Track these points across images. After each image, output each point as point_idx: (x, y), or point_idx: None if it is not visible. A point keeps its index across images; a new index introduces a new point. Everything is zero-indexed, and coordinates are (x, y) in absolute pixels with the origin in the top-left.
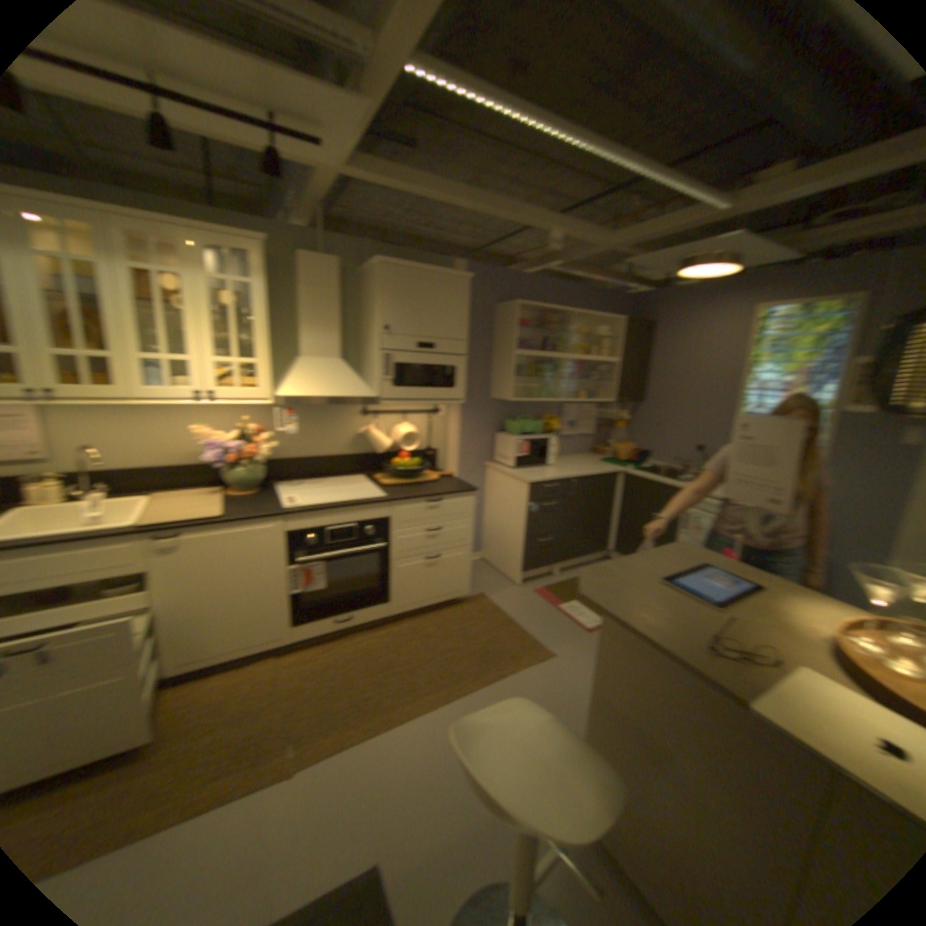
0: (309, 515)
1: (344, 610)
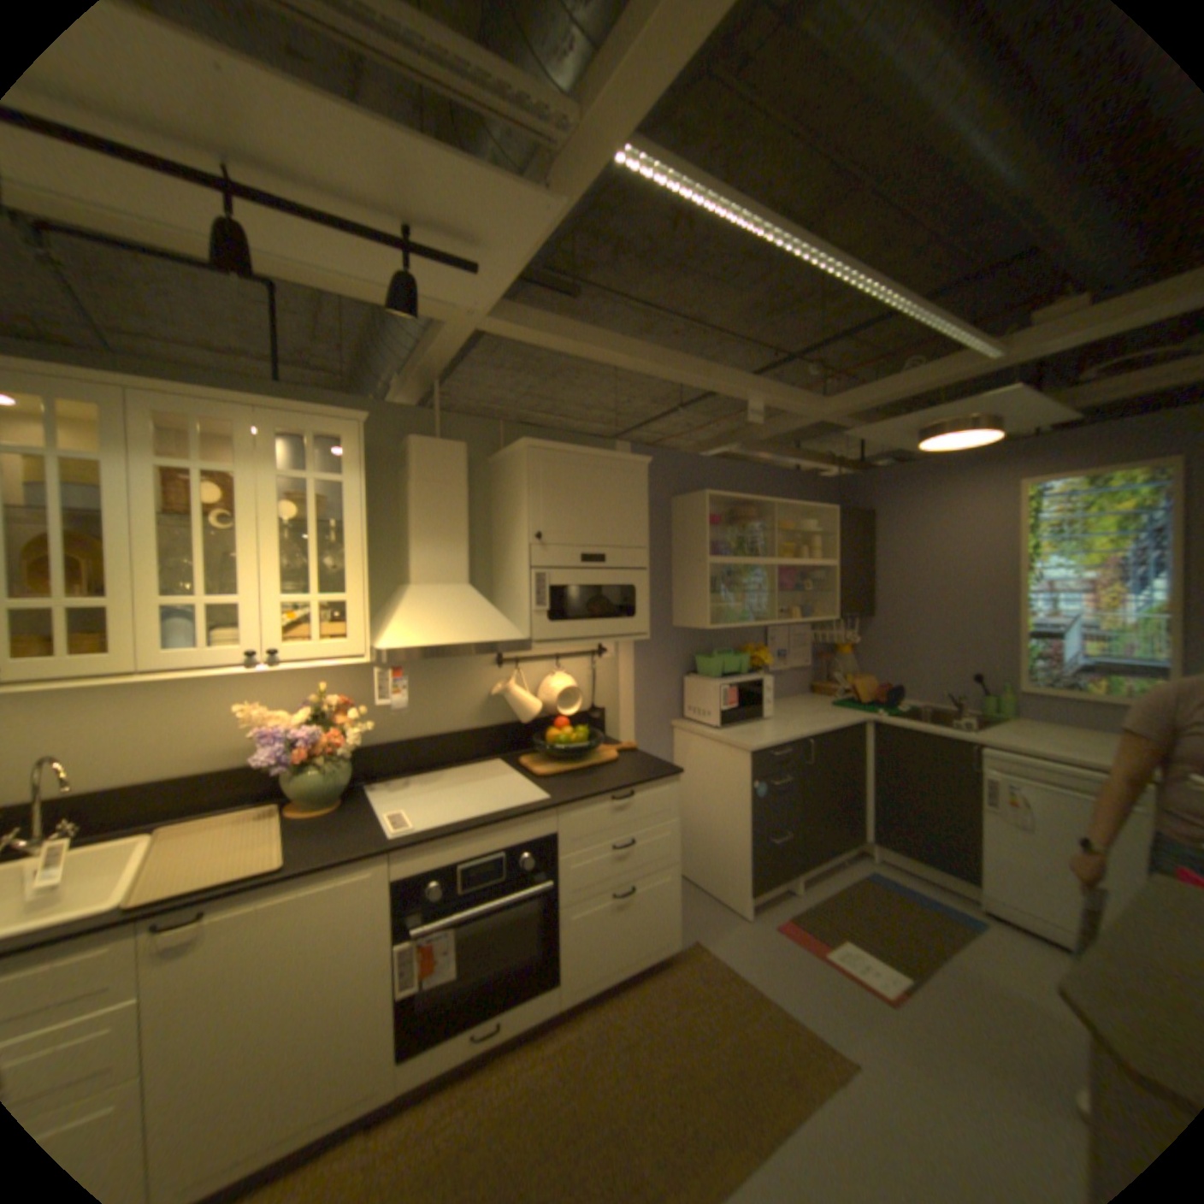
0: (425, 850)
1: (481, 1018)
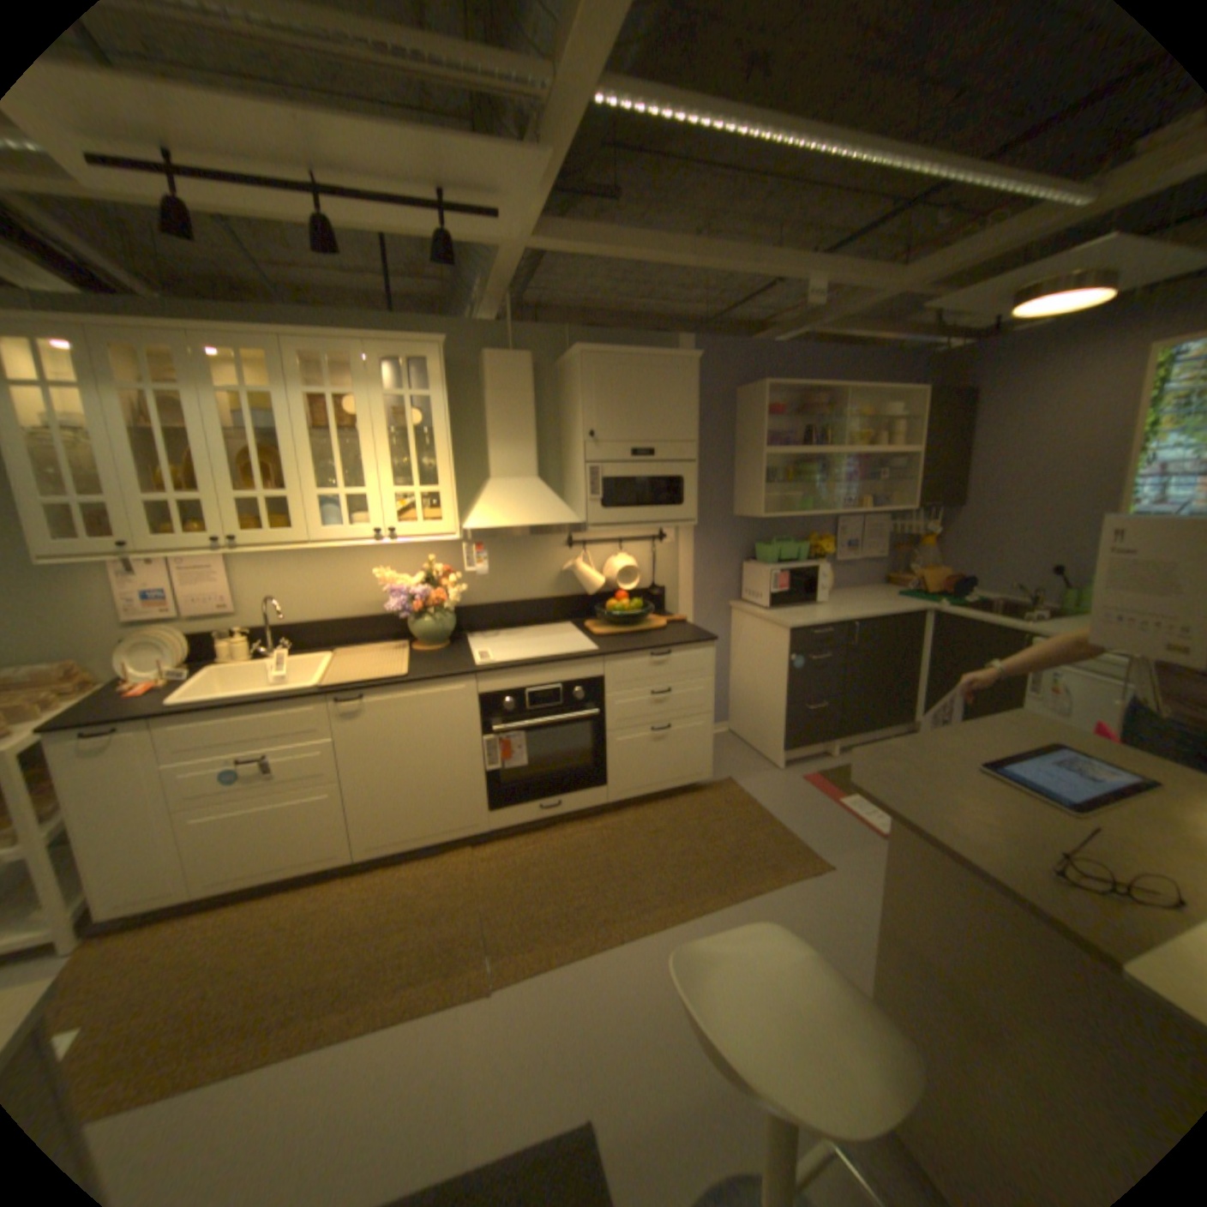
0: (500, 675)
1: (546, 794)
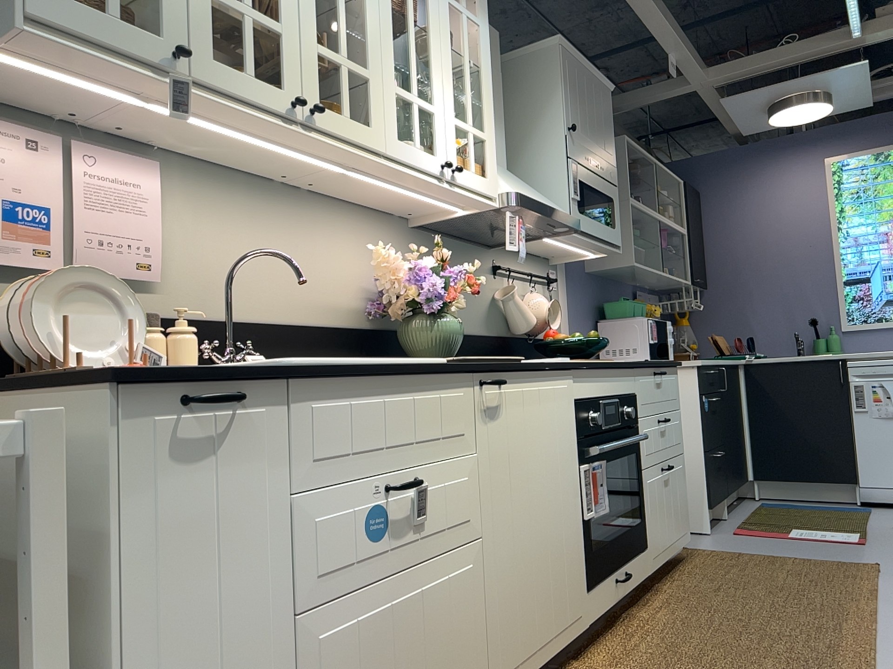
0: (587, 375)
1: (618, 560)
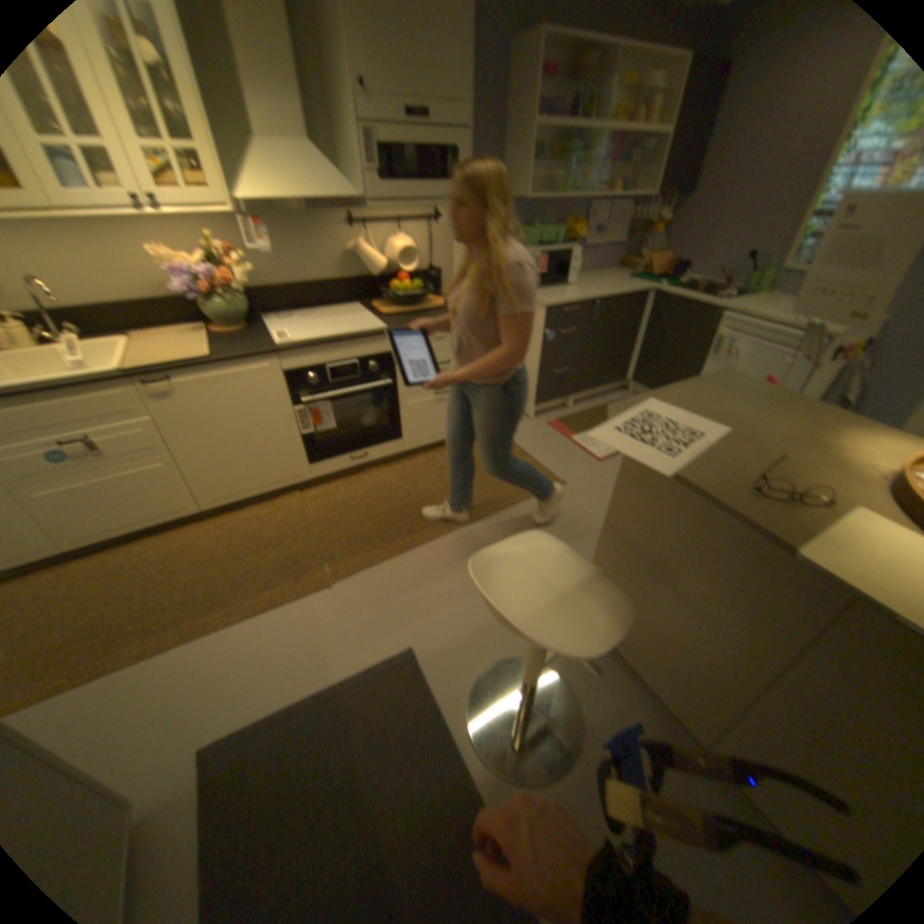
0: (303, 355)
1: (356, 450)
